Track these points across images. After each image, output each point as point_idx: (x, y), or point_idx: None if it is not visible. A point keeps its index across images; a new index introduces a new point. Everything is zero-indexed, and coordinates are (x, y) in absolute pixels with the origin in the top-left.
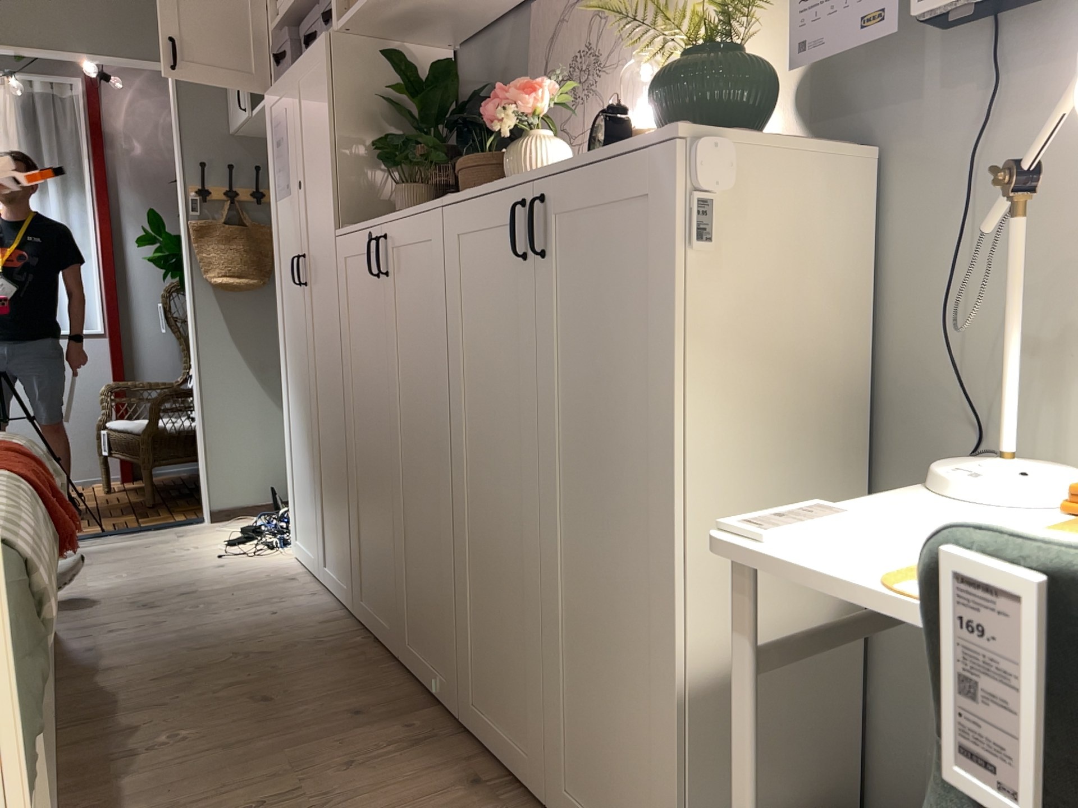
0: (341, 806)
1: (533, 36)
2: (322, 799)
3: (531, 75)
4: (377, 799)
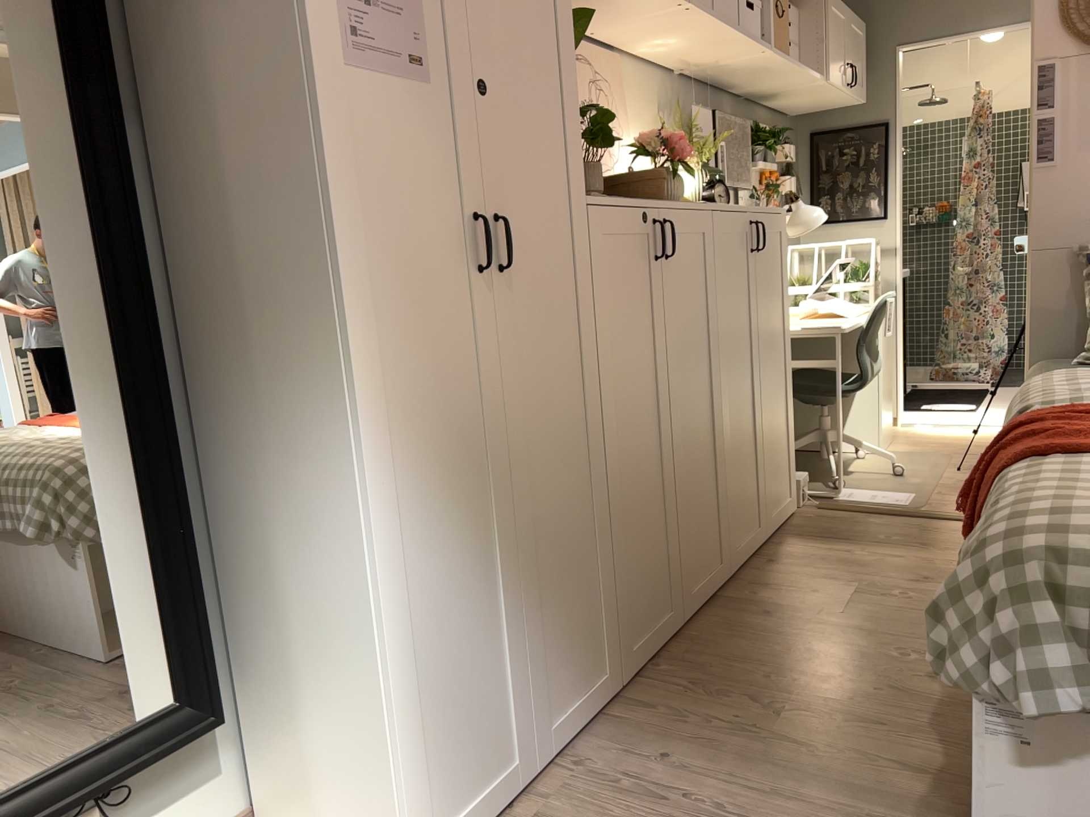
0: (836, 579)
1: None
2: (842, 585)
3: None
4: (815, 575)
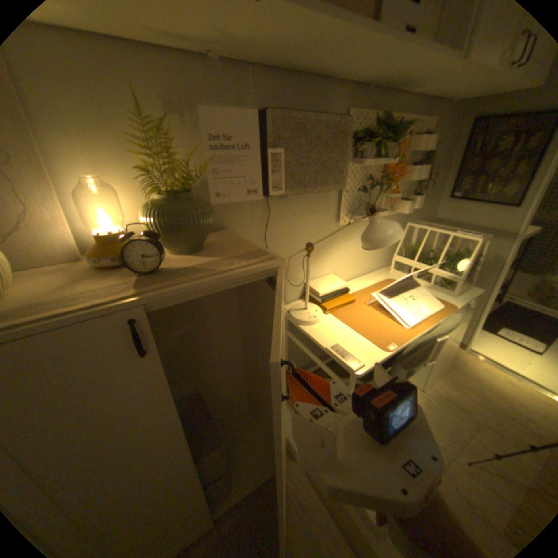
0: None
1: None
2: None
3: None
4: None
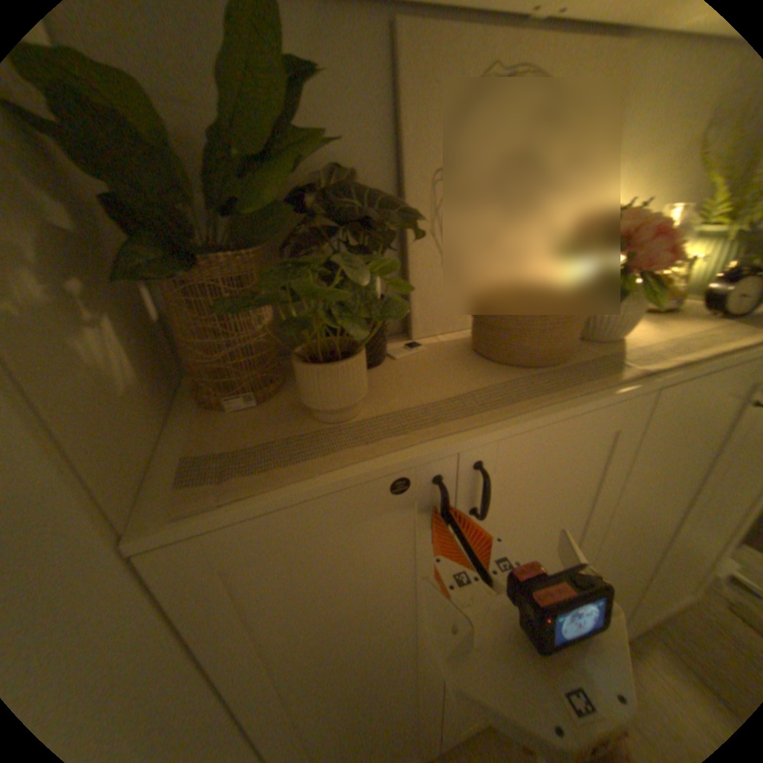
0: None
1: (408, 84)
2: None
3: (407, 149)
4: None
